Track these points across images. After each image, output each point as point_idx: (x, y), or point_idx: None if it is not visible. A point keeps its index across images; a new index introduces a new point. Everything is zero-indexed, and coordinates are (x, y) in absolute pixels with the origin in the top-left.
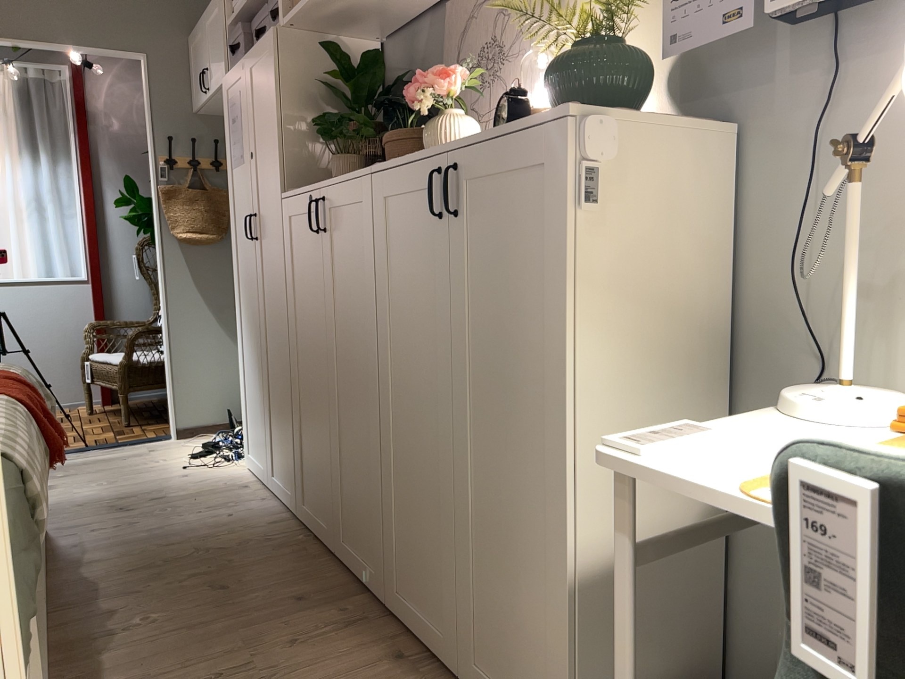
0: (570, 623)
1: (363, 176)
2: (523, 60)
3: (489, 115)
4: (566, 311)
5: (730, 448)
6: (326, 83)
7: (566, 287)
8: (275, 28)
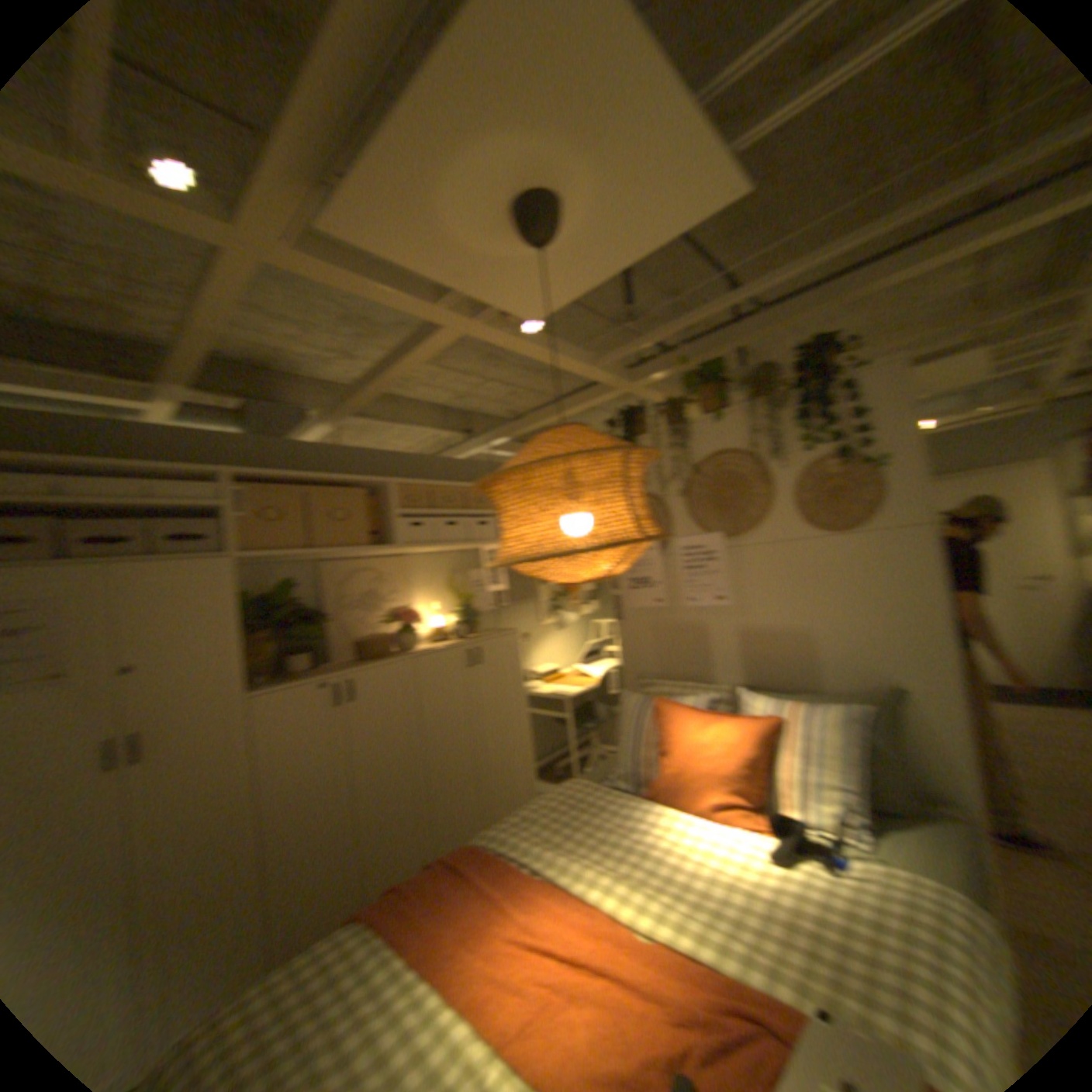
0: (529, 762)
1: (399, 660)
2: (404, 605)
3: (389, 626)
4: (518, 679)
5: (553, 690)
6: (241, 602)
7: (517, 673)
8: (223, 559)
